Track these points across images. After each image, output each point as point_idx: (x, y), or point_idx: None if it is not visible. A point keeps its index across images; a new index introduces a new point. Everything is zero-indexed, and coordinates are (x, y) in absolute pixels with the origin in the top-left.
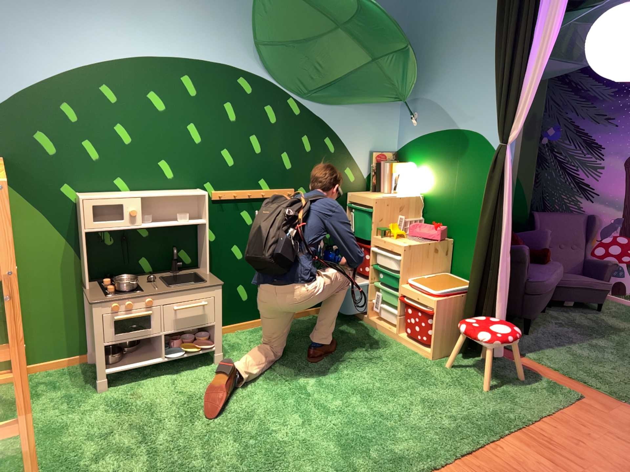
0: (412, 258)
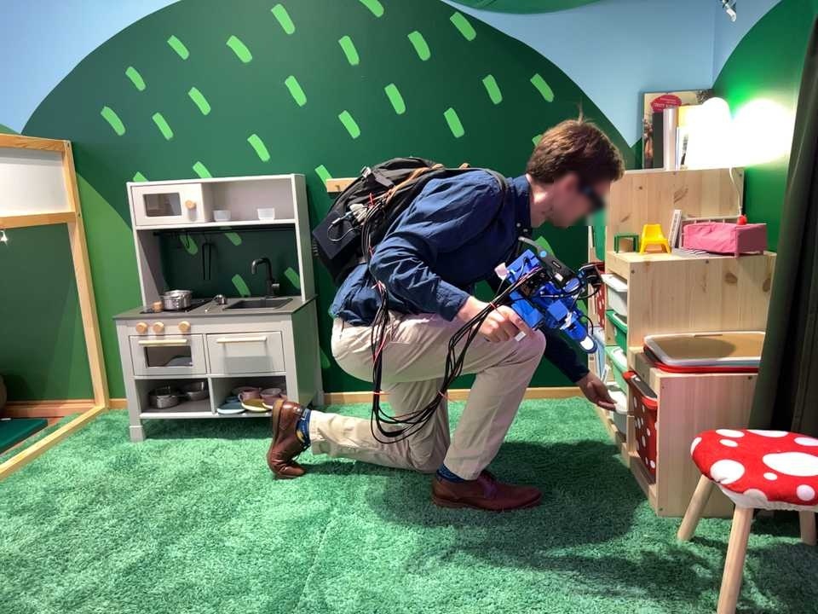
0: (656, 292)
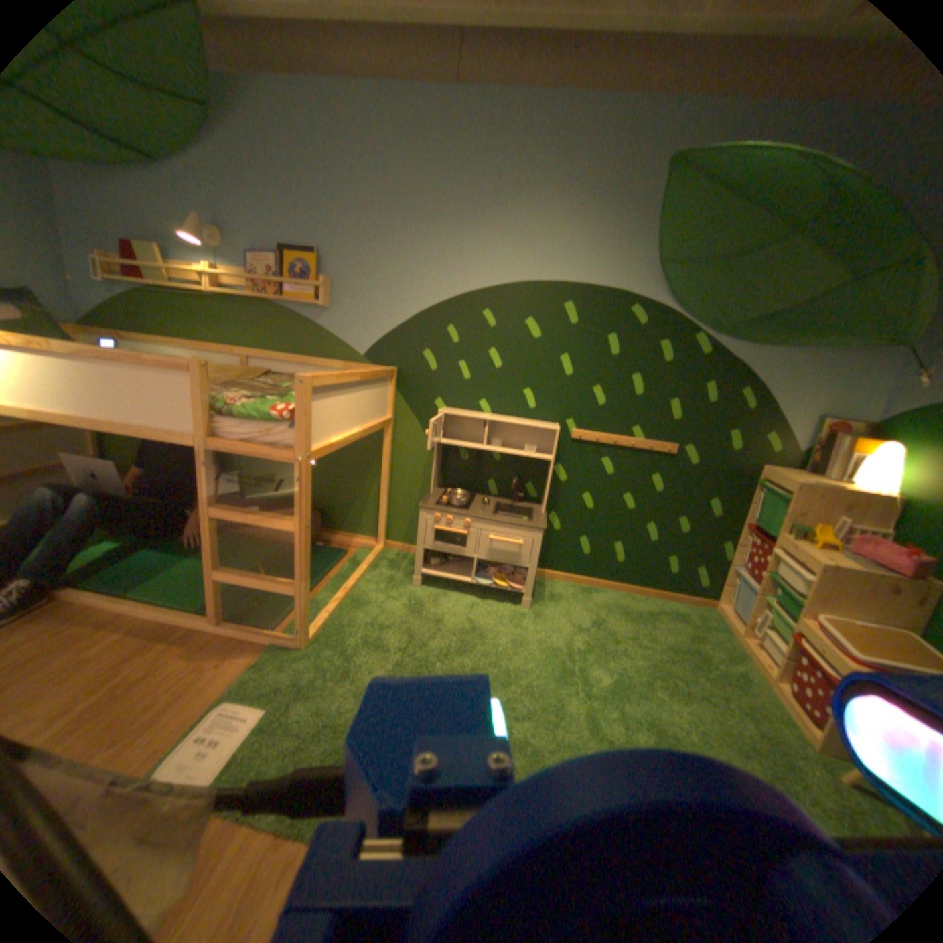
0: (837, 586)
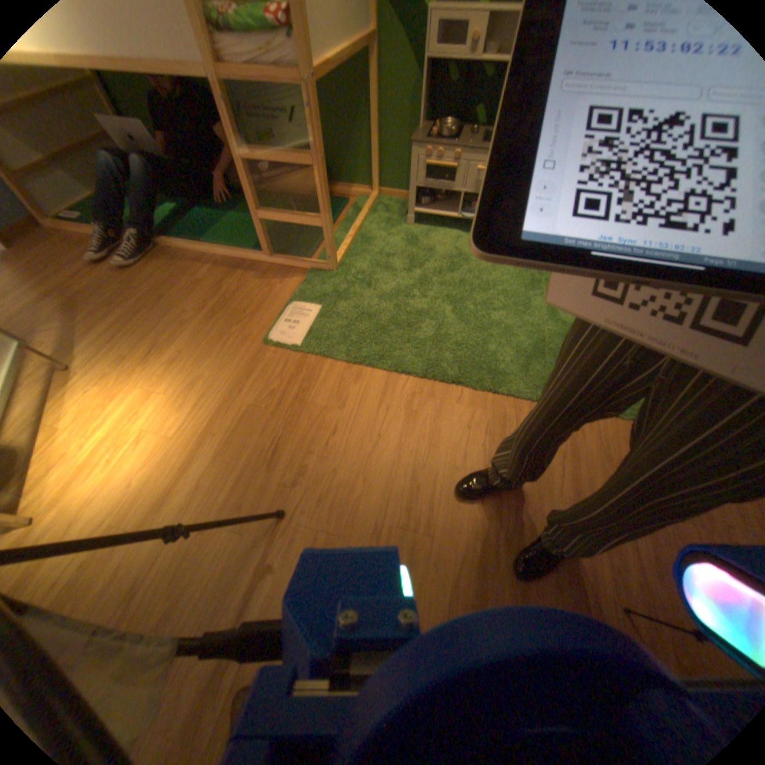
0: None
